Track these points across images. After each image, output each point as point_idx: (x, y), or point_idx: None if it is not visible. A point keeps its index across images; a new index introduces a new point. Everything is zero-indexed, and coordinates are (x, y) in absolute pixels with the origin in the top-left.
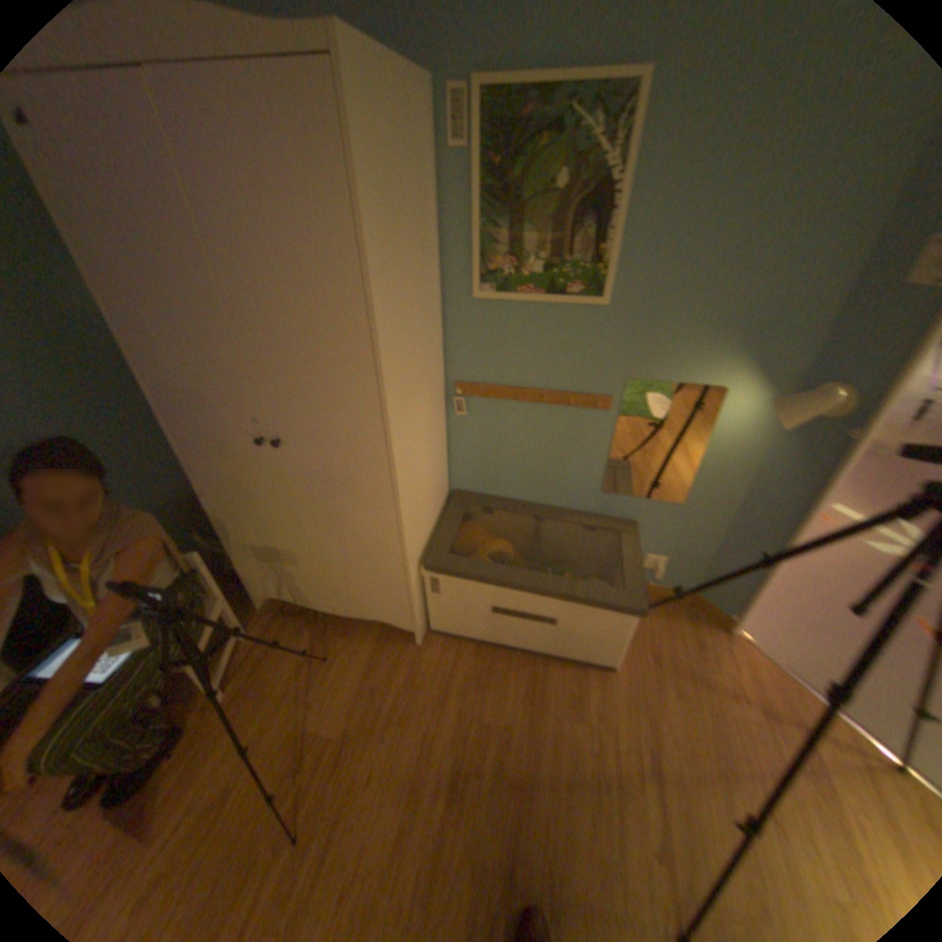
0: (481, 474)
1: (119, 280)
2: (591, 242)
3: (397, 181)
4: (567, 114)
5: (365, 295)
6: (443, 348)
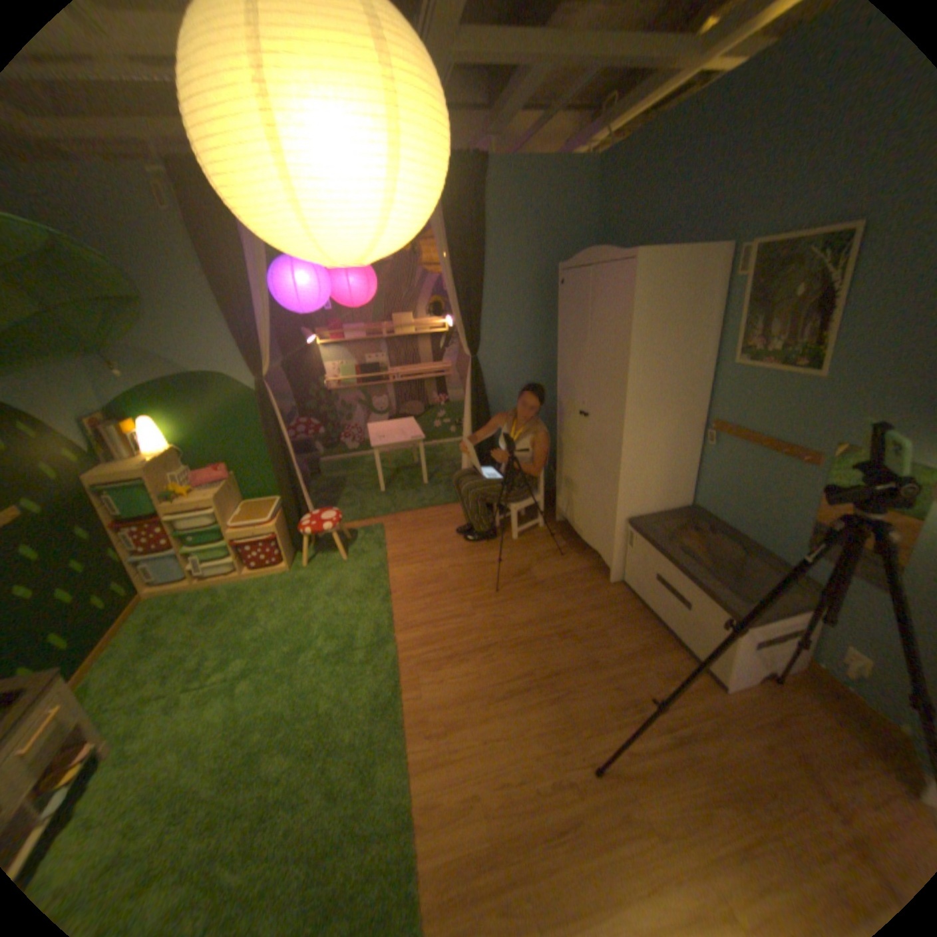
0: (717, 500)
1: (564, 337)
2: (816, 331)
3: (671, 298)
4: (806, 253)
5: (626, 347)
6: (712, 395)
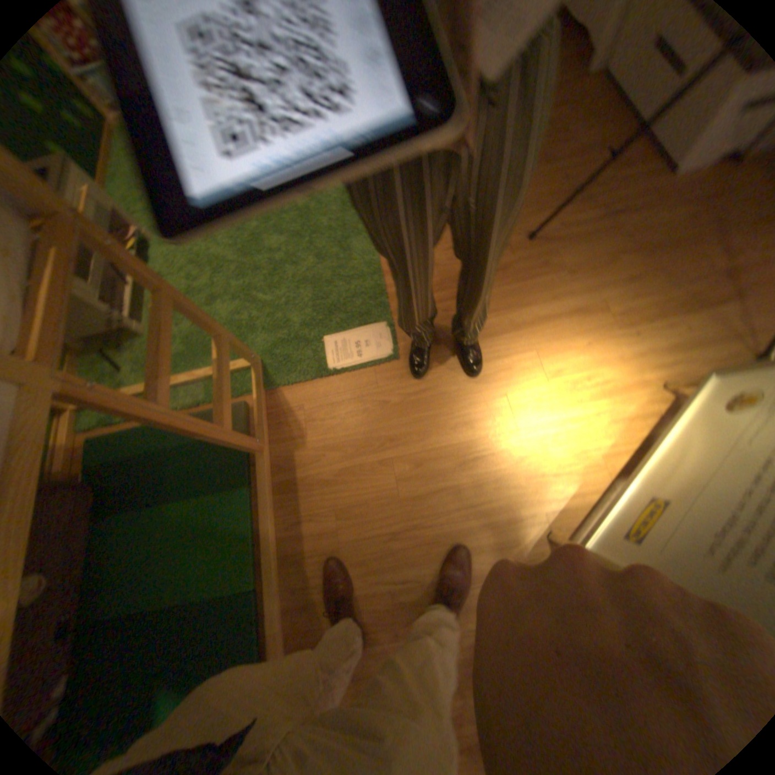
0: None
1: None
2: None
3: None
4: None
5: None
6: None
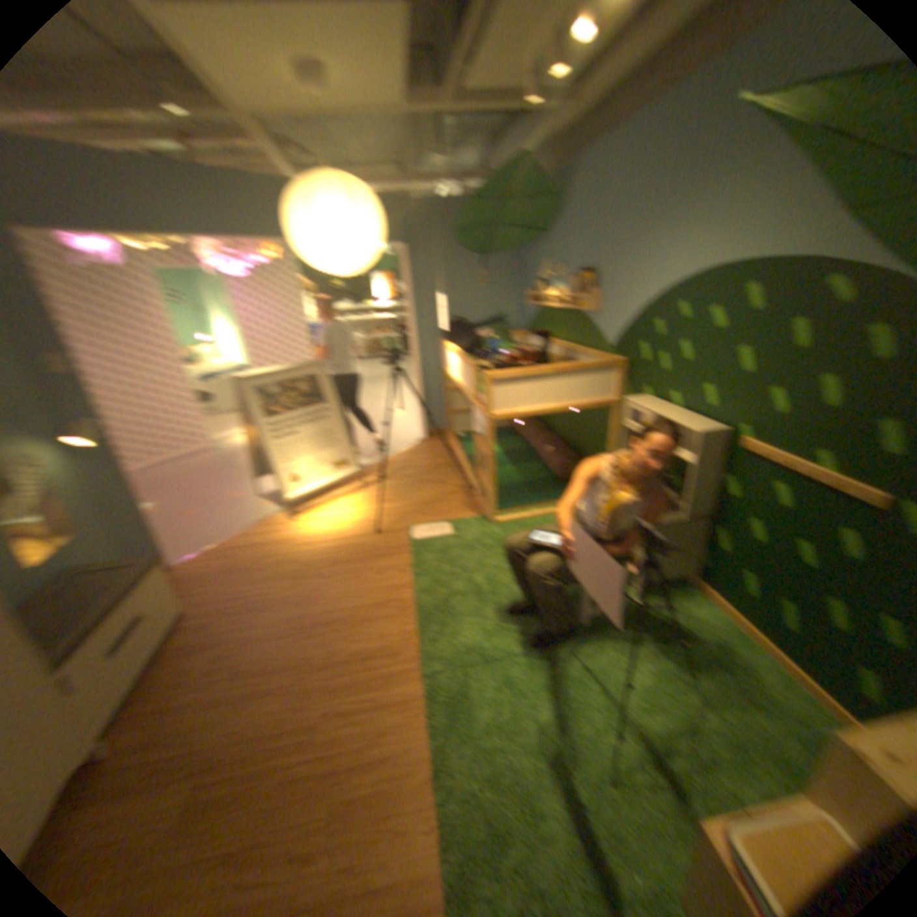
0: None
1: None
2: None
3: None
4: None
5: None
6: None
